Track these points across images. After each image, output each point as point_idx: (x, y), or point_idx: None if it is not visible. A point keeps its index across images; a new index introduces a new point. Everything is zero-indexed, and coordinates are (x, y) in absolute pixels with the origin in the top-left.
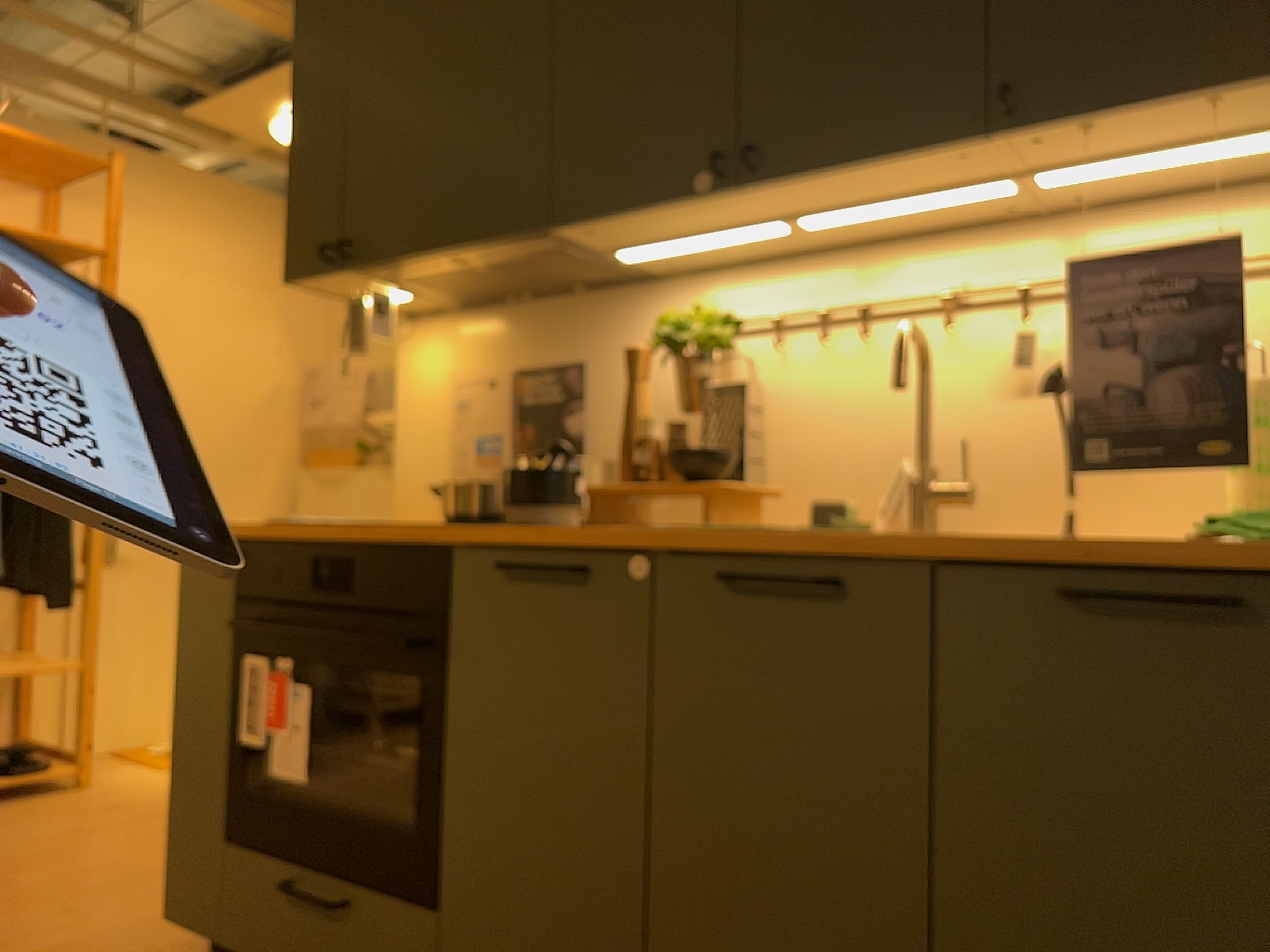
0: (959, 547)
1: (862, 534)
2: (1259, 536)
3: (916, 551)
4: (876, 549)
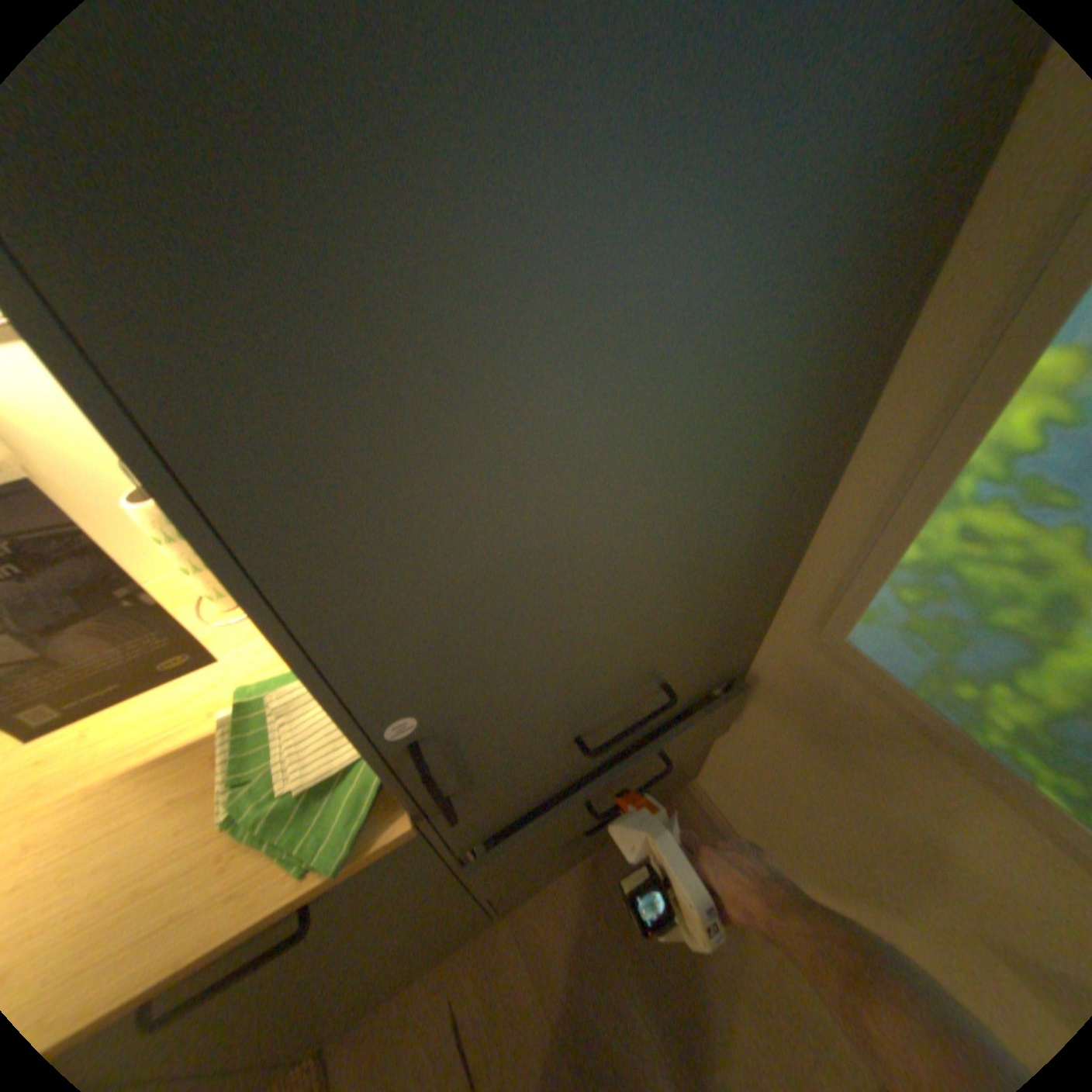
0: None
1: None
2: (282, 862)
3: None
4: None
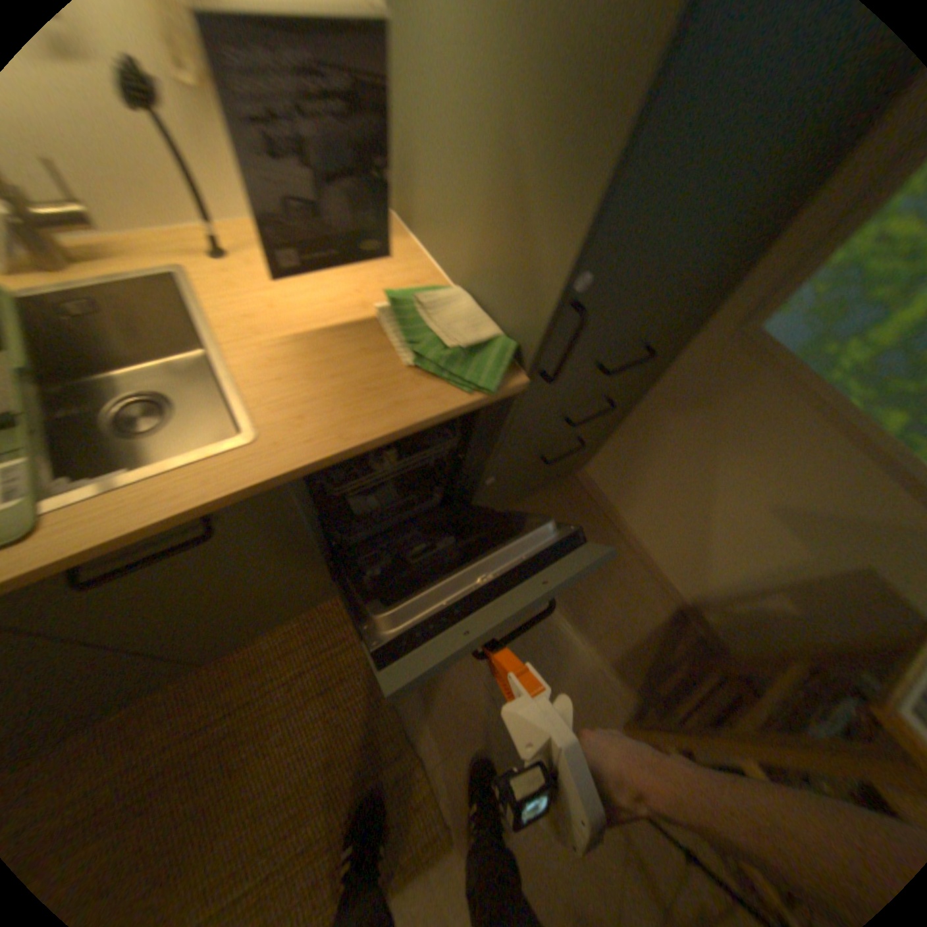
0: (309, 473)
1: (191, 473)
2: (459, 383)
3: (274, 485)
4: (237, 498)
